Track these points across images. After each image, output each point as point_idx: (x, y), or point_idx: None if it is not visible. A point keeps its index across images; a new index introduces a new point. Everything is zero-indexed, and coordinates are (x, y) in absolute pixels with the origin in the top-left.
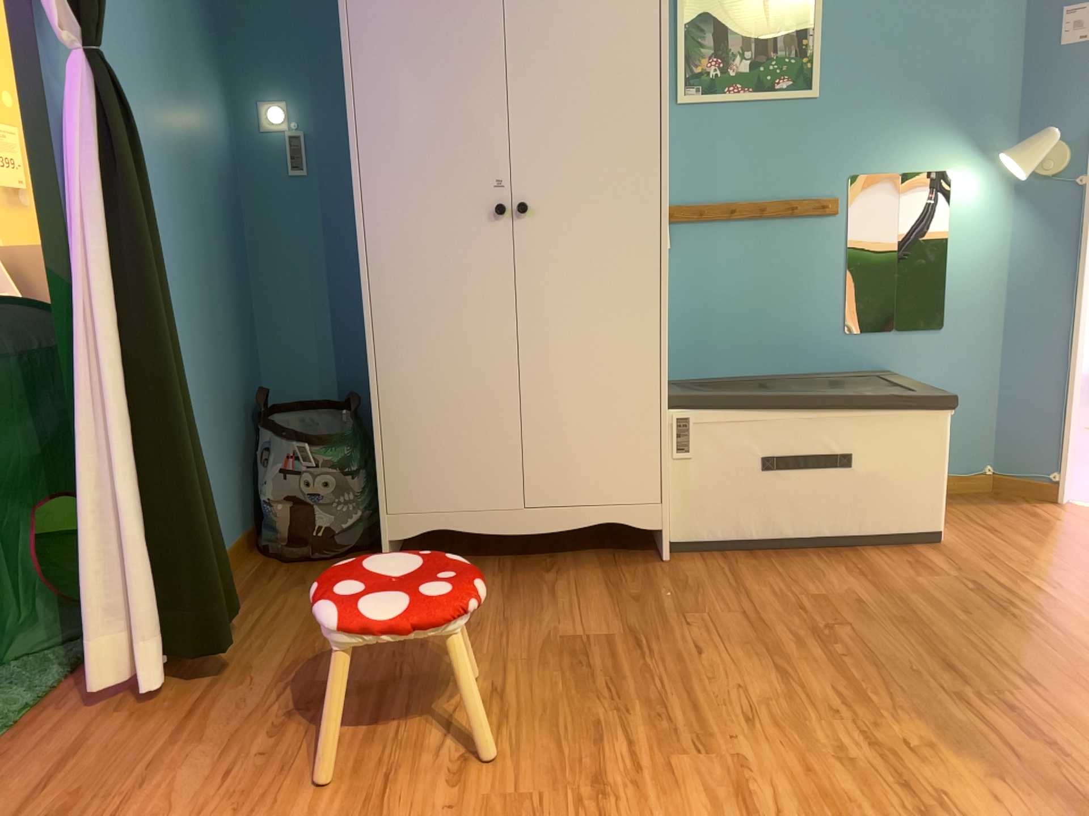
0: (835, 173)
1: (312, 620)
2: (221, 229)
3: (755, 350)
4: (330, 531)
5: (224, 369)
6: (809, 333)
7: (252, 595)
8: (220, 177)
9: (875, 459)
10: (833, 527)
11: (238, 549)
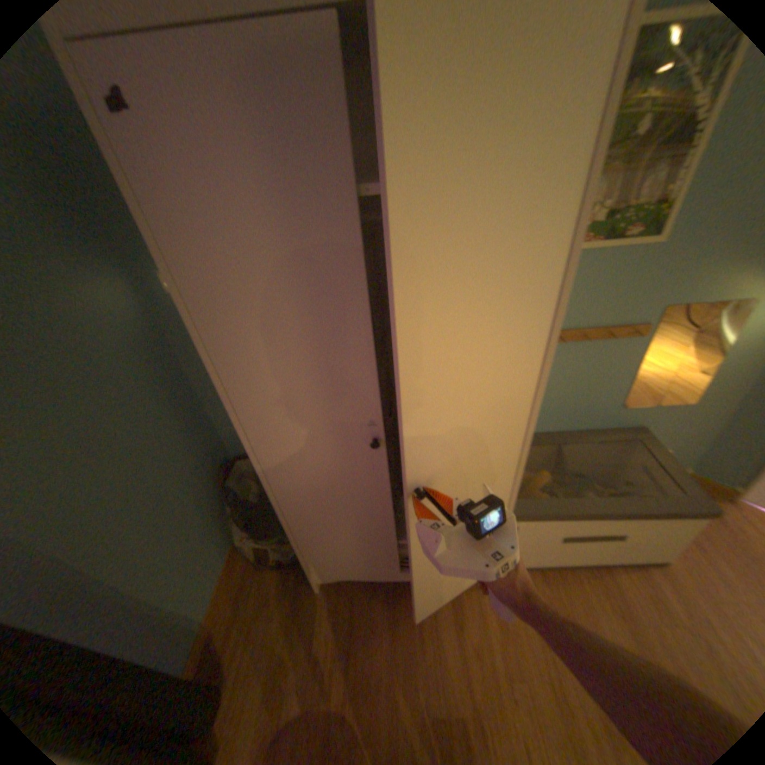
0: (657, 303)
1: (276, 678)
2: (150, 397)
3: (556, 418)
4: (282, 563)
5: (185, 489)
6: (598, 408)
7: (238, 633)
8: (135, 357)
9: (648, 539)
10: (605, 564)
11: (228, 568)
